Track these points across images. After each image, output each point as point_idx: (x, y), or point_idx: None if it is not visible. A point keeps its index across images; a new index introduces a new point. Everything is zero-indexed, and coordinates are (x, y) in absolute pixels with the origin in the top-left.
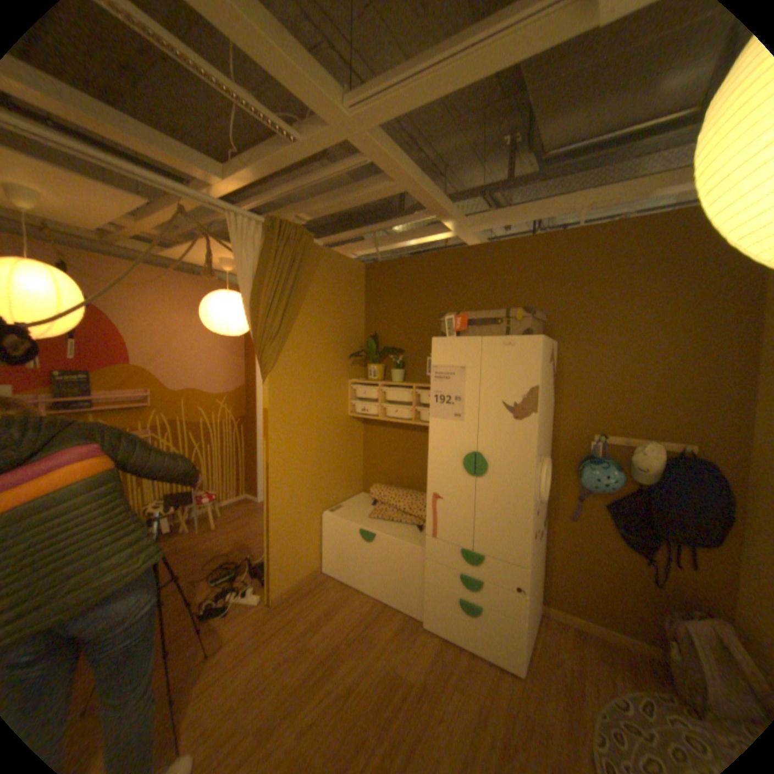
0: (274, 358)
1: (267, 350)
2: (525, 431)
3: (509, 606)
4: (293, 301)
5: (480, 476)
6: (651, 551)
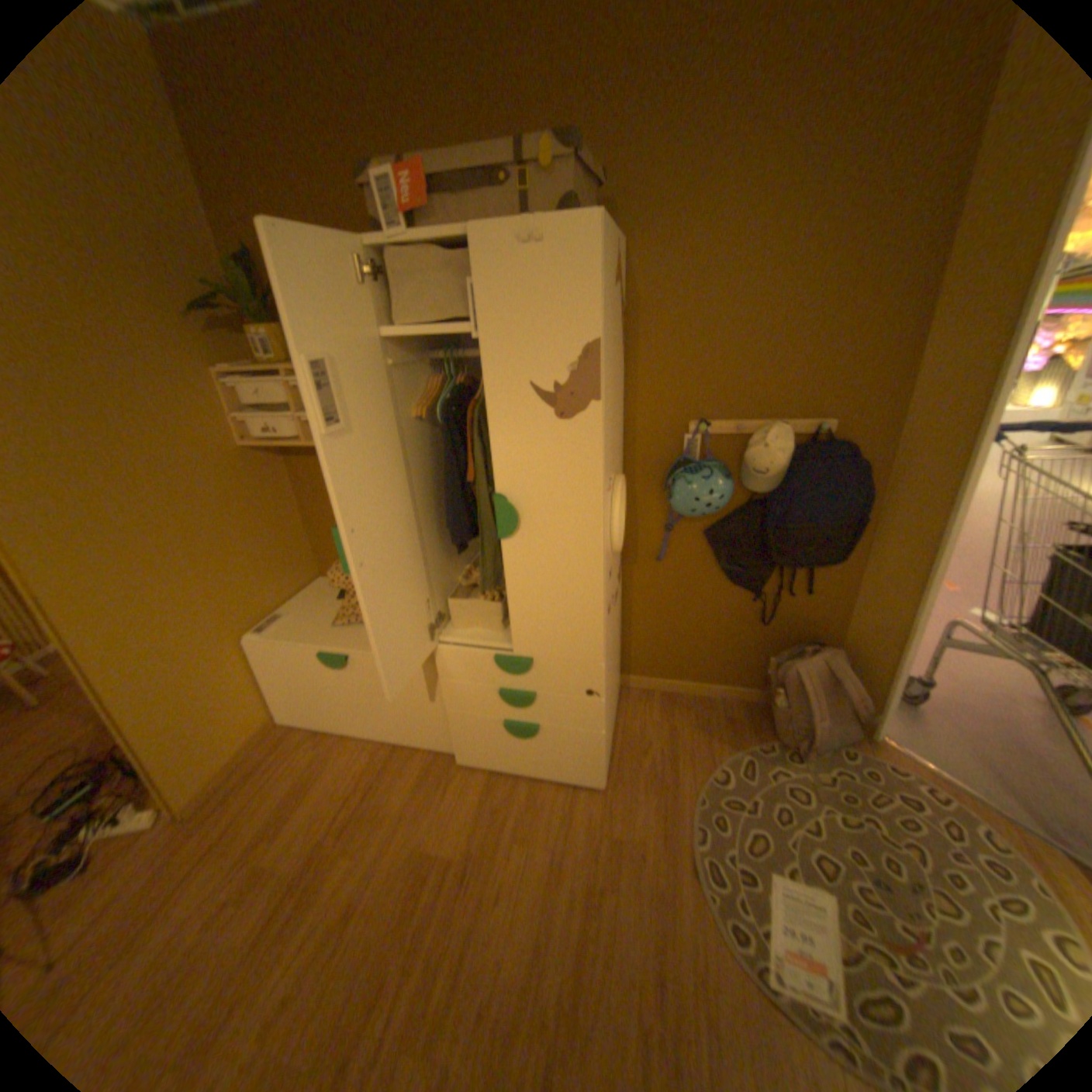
0: None
1: None
2: (580, 440)
3: (577, 715)
4: None
5: (508, 537)
6: (759, 583)
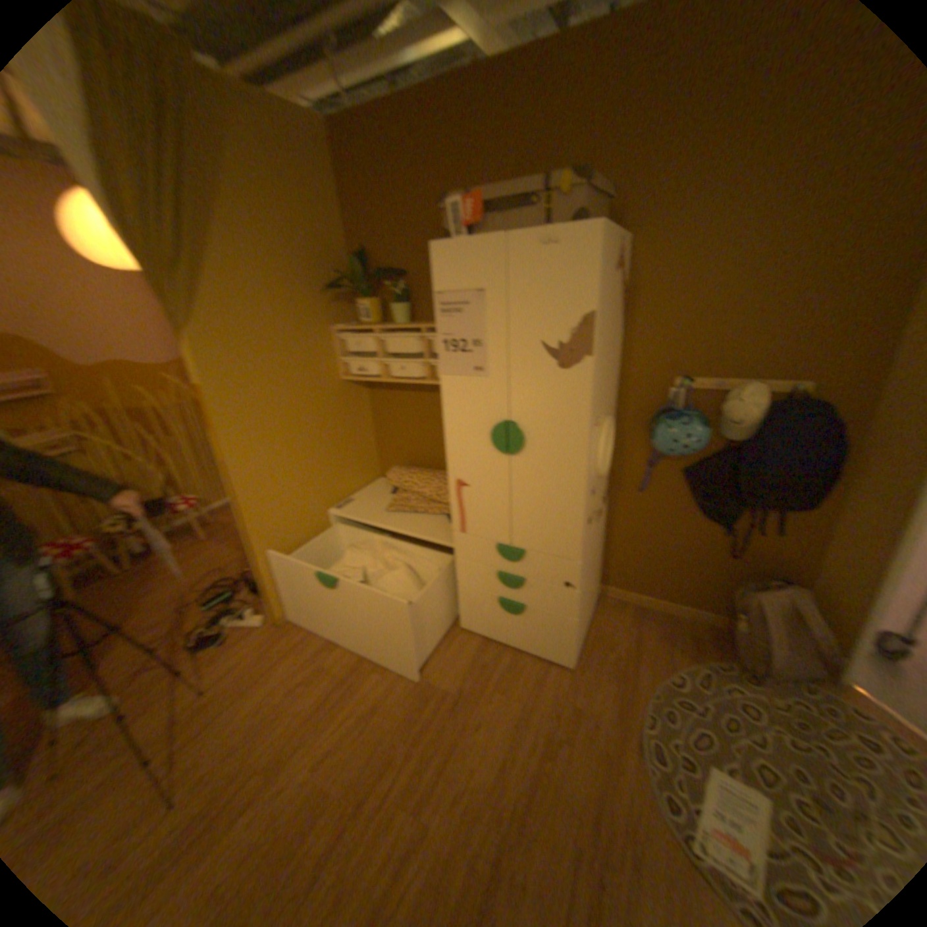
0: (182, 301)
1: (163, 287)
2: (573, 384)
3: (555, 601)
4: (192, 191)
5: (514, 453)
6: (730, 519)
